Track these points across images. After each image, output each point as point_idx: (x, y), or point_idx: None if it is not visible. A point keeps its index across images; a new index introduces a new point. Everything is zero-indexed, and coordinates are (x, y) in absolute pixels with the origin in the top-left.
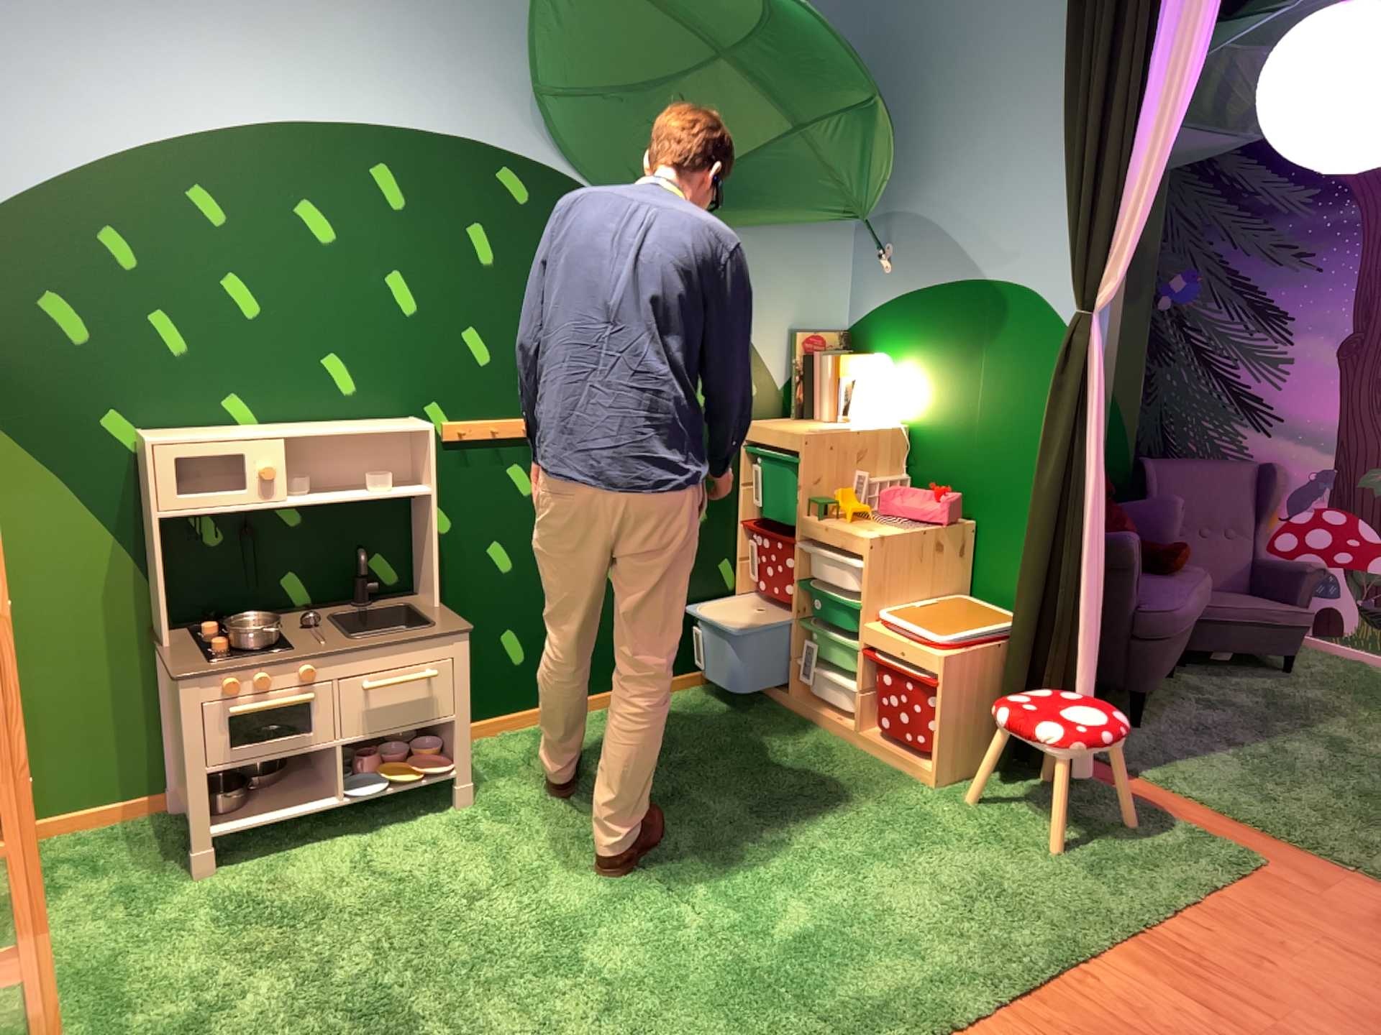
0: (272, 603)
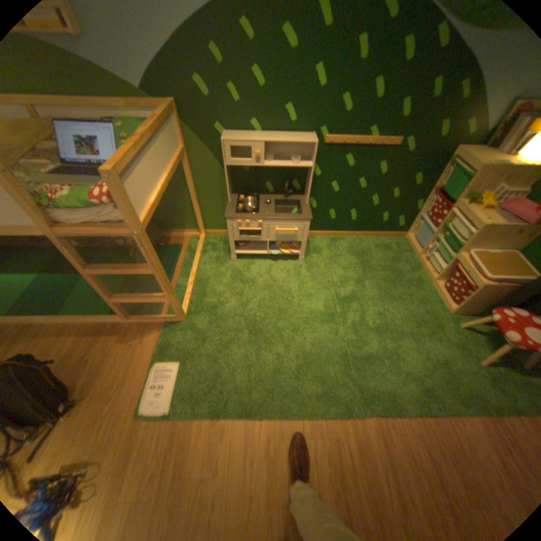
0: (262, 191)
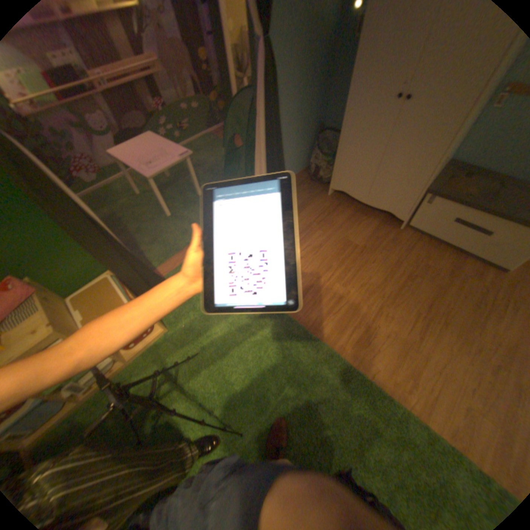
0: None
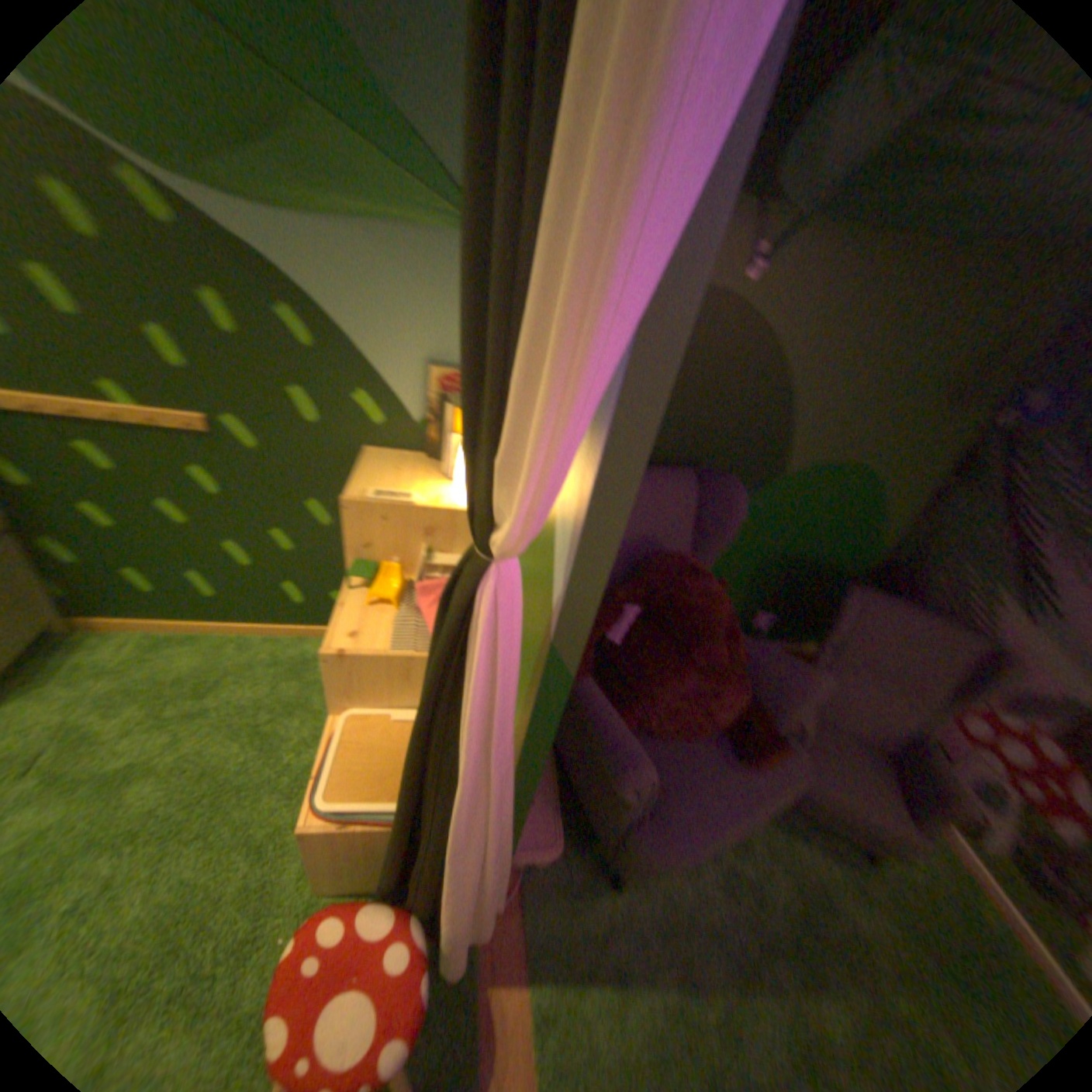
0: None
